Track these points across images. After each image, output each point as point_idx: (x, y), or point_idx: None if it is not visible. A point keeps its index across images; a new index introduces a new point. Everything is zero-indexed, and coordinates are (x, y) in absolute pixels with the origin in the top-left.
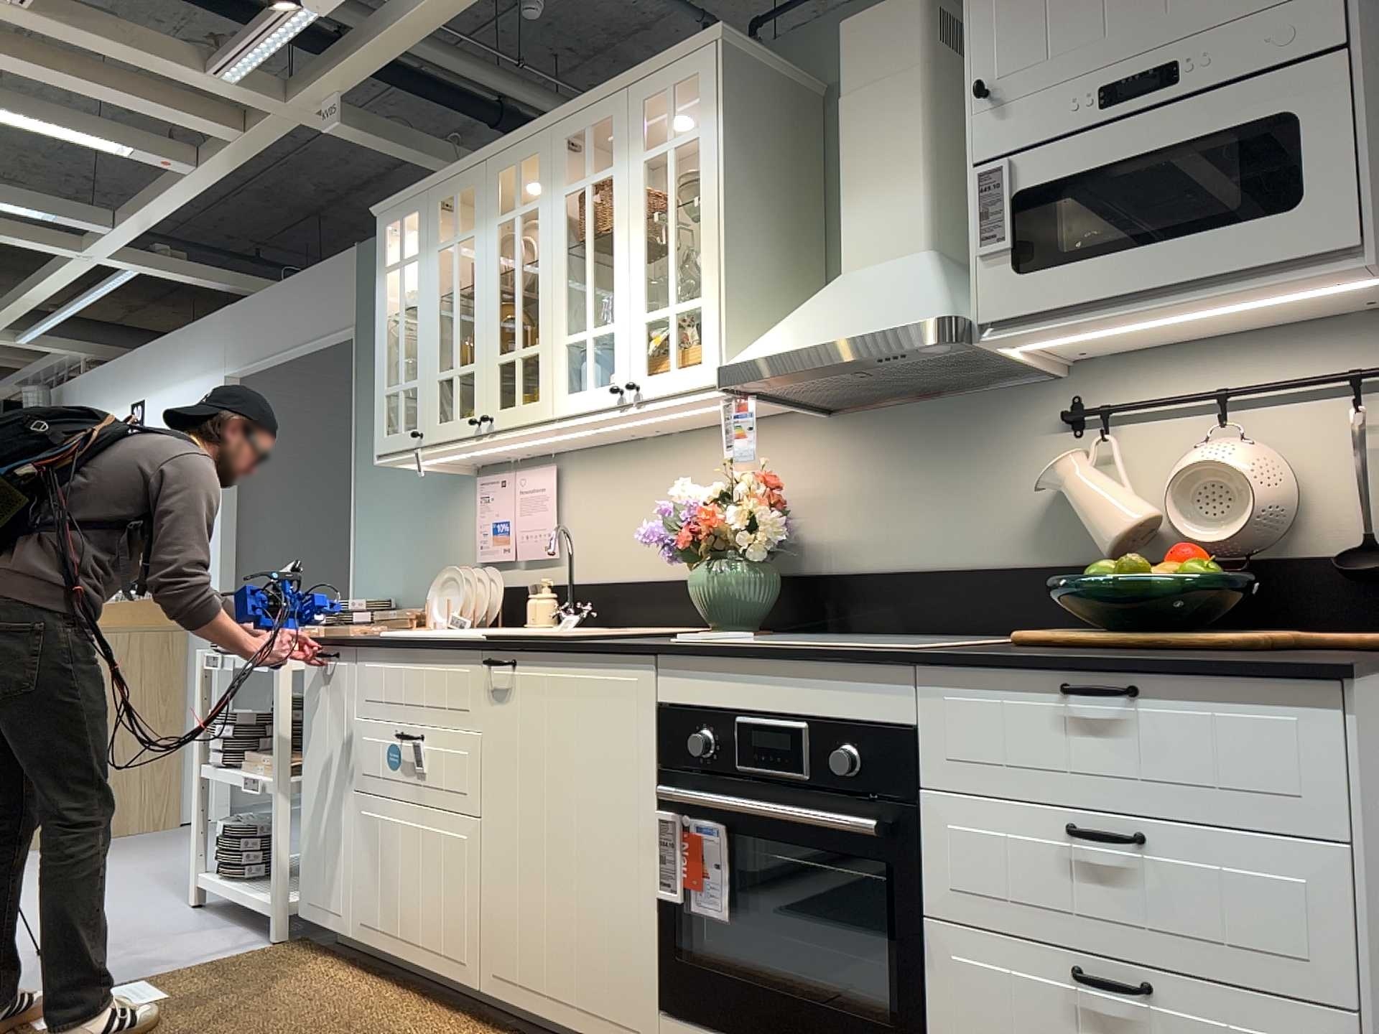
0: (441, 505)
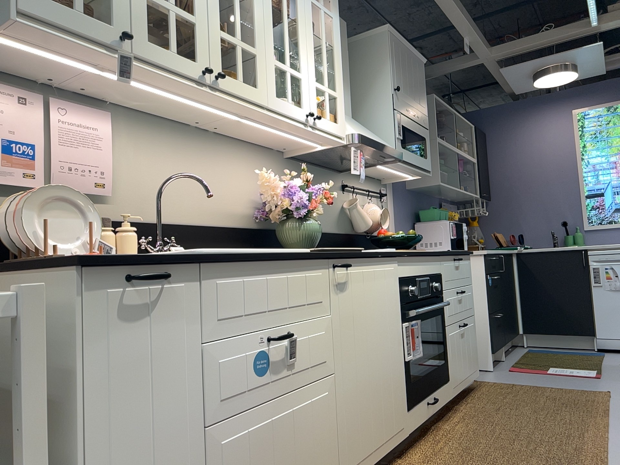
0: None
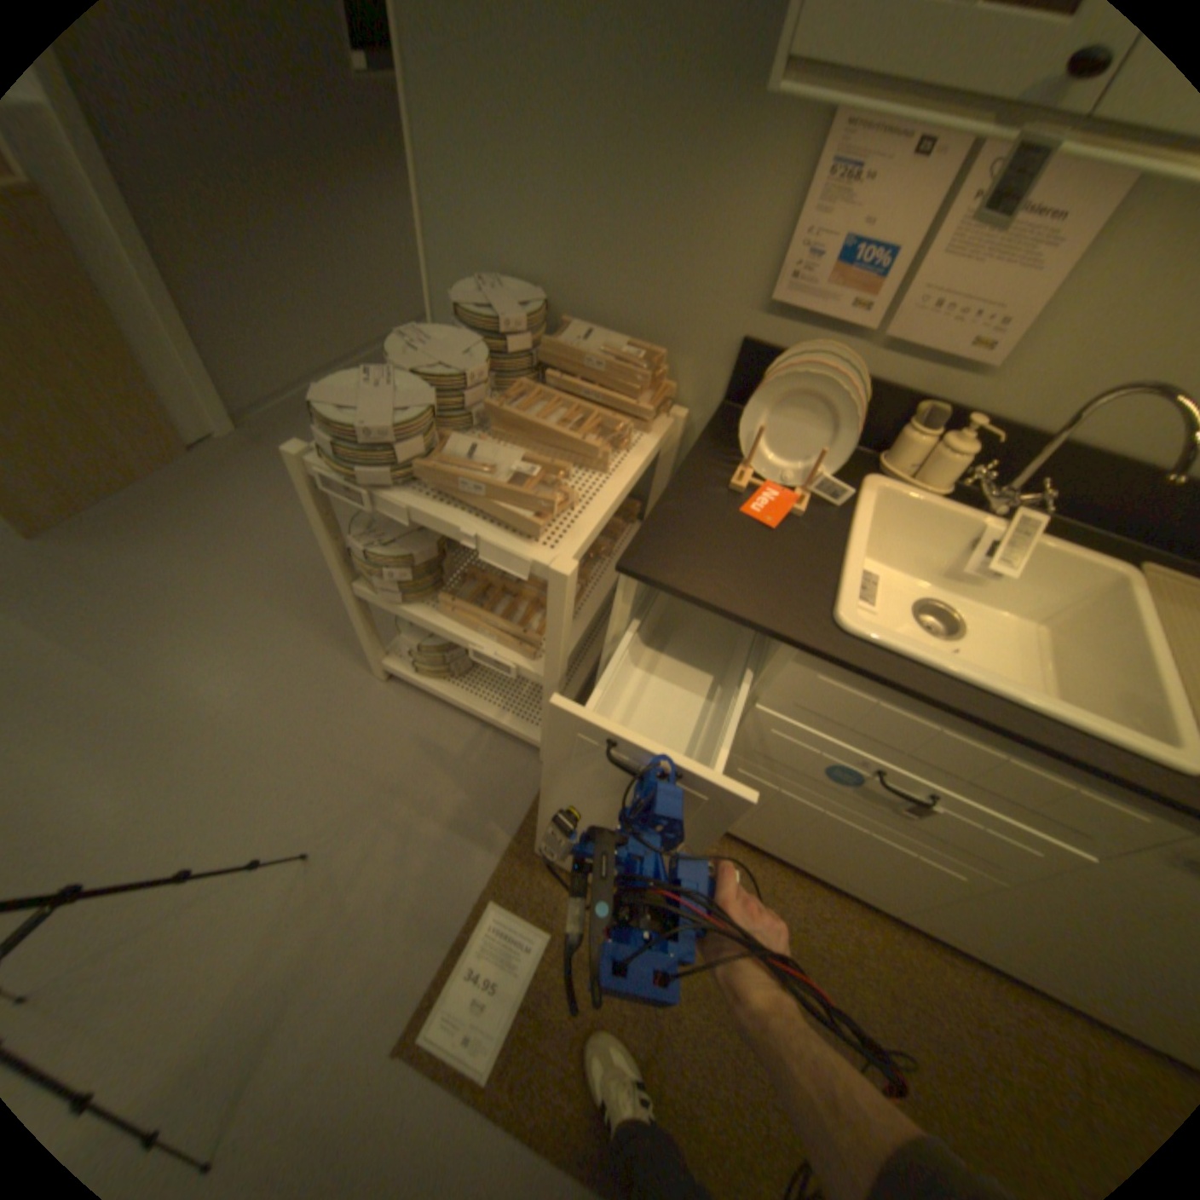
0: (686, 126)
